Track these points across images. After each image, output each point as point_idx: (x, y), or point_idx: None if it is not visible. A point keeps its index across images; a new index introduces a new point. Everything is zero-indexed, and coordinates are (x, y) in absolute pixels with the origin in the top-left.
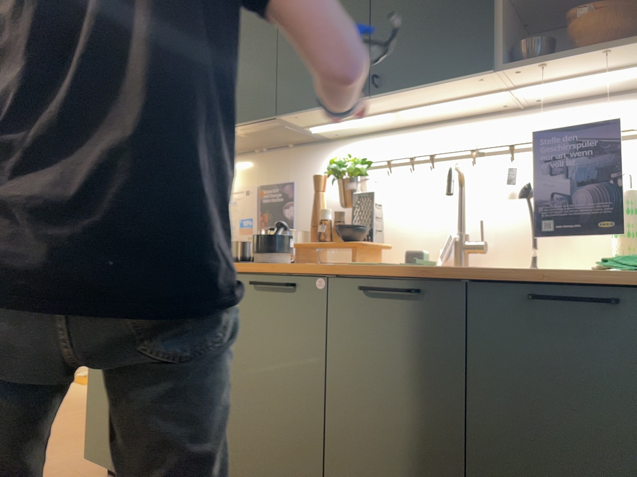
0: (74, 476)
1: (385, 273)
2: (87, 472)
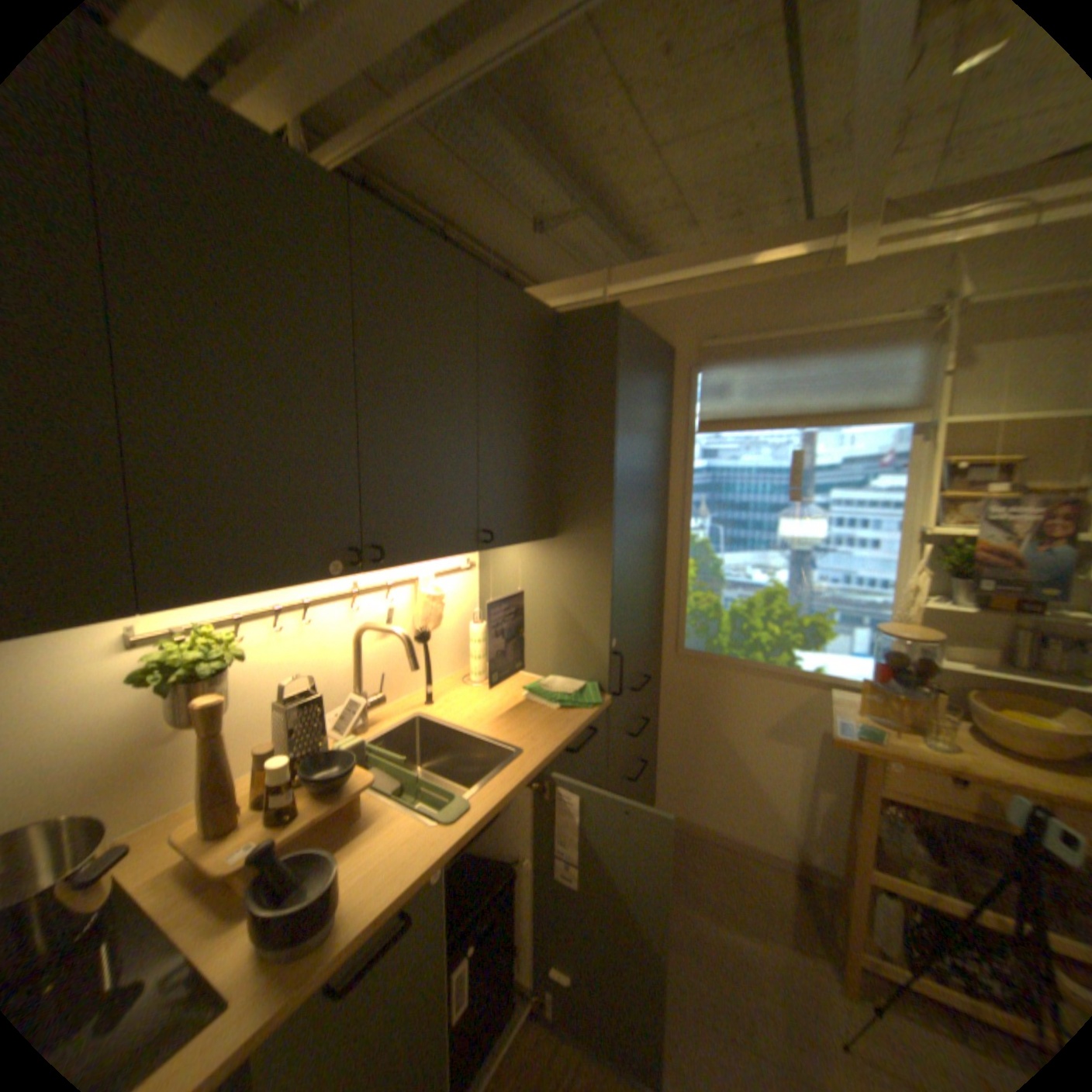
0: None
1: (492, 804)
2: None
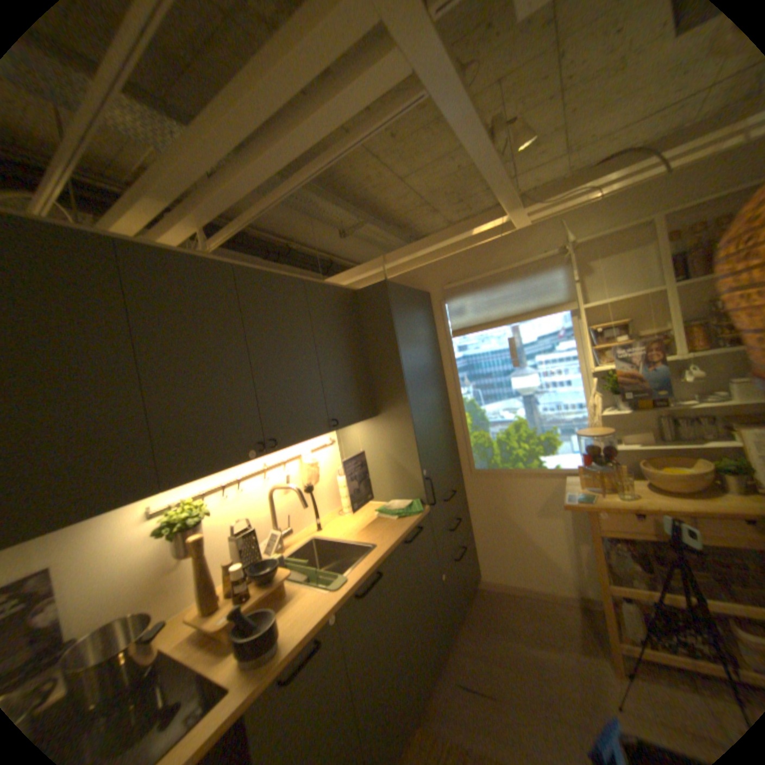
0: None
1: (360, 577)
2: None
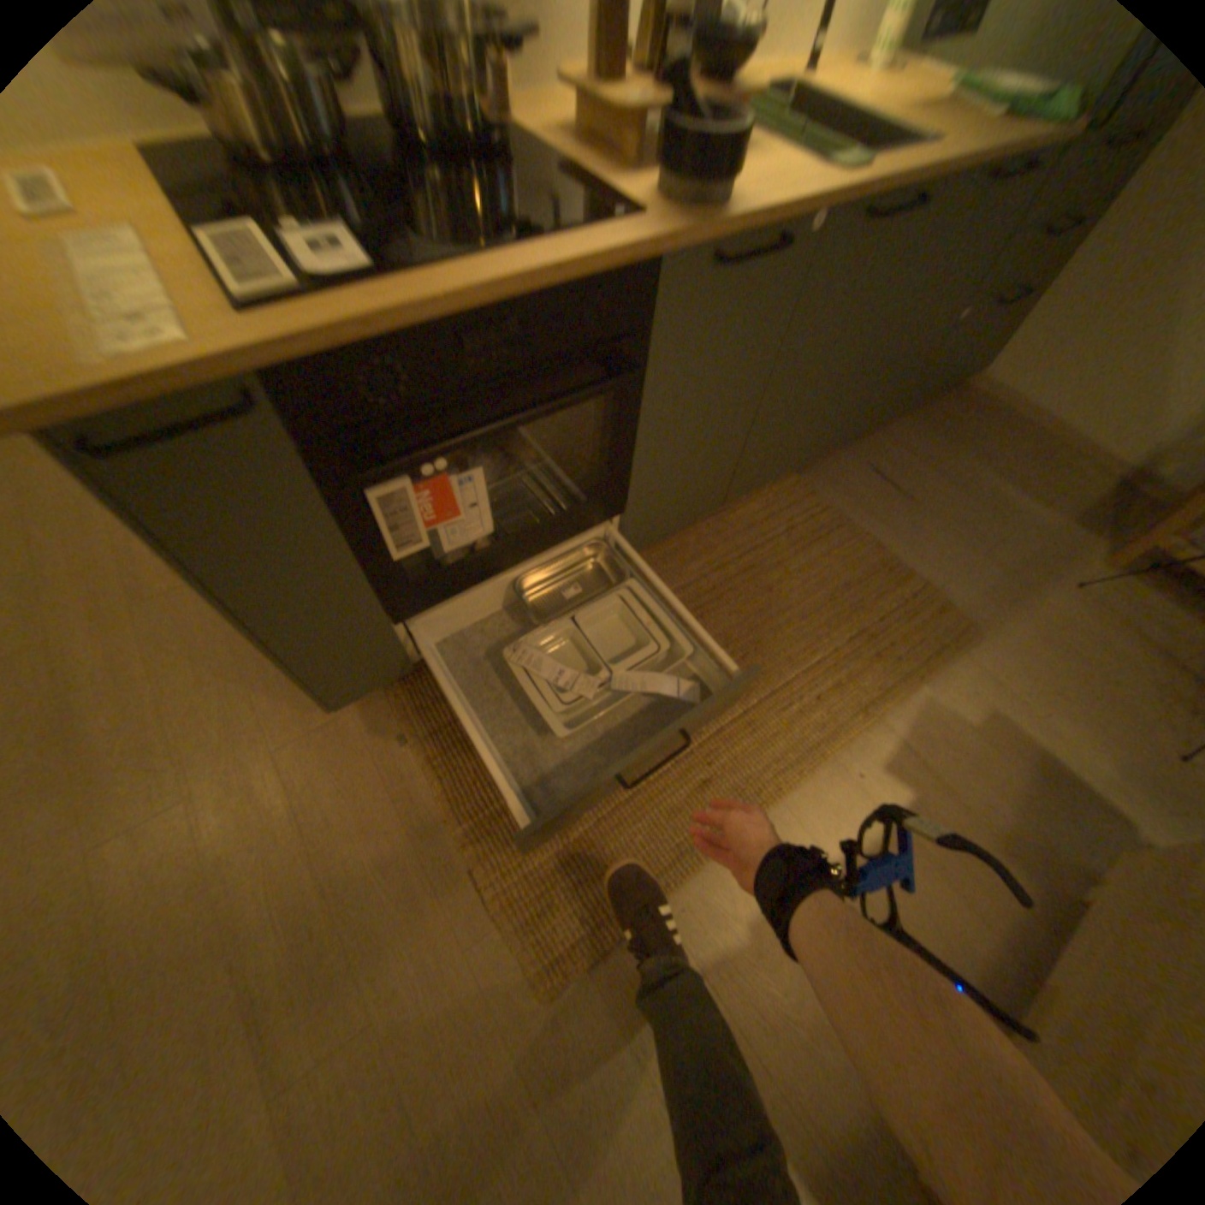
0: (303, 742)
1: (892, 178)
2: (301, 723)
